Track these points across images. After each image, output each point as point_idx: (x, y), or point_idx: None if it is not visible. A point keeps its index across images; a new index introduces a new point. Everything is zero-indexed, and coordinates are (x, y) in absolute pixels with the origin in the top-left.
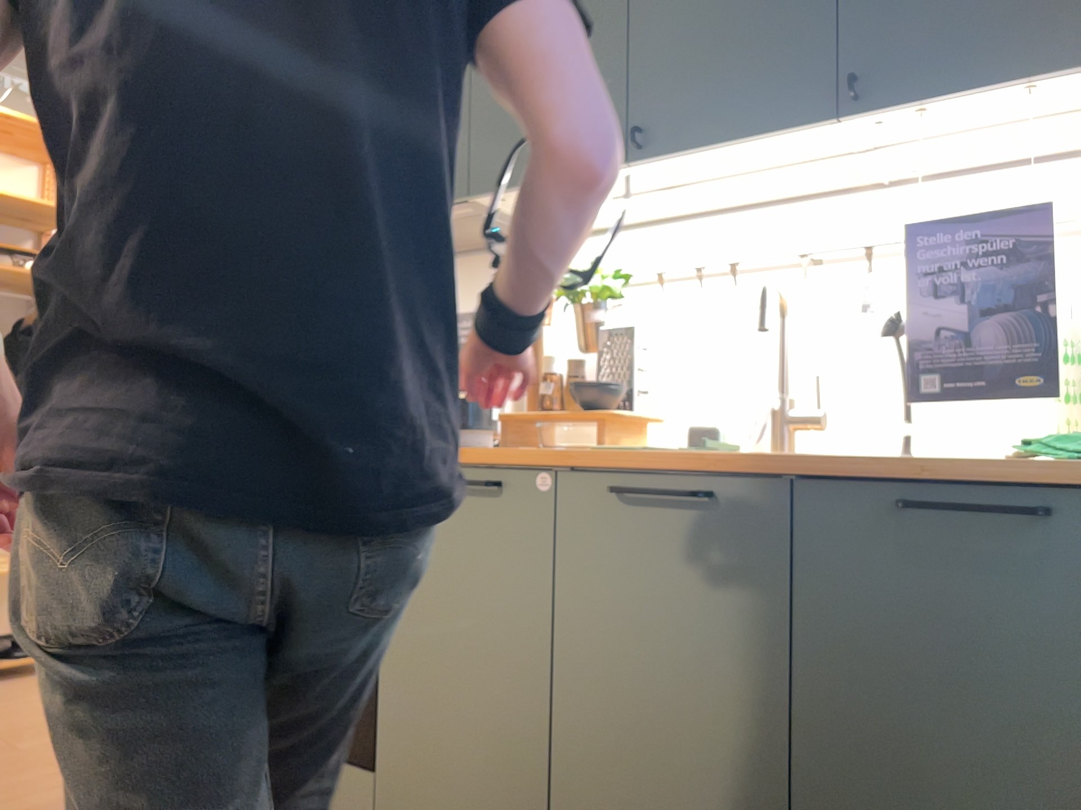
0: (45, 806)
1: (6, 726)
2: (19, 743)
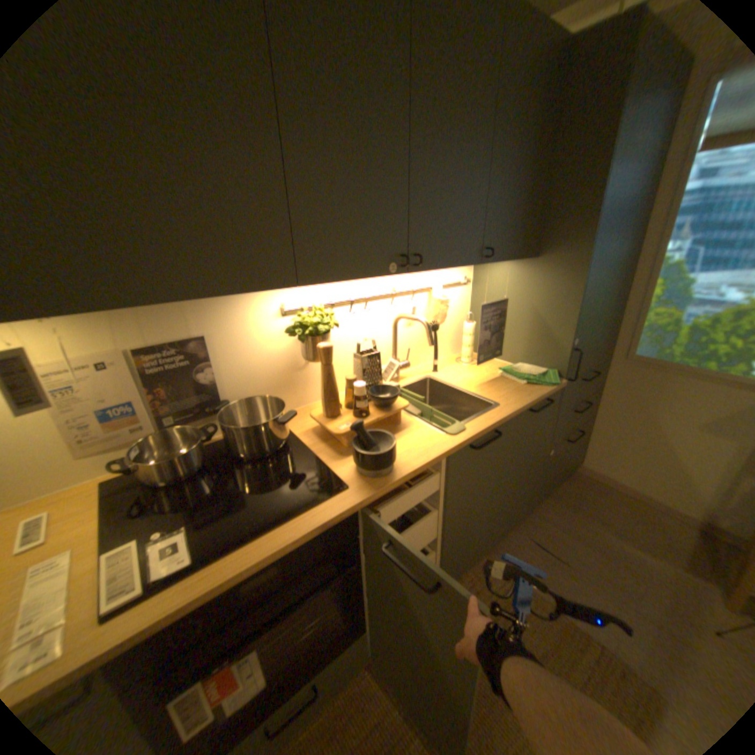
0: None
1: None
2: None
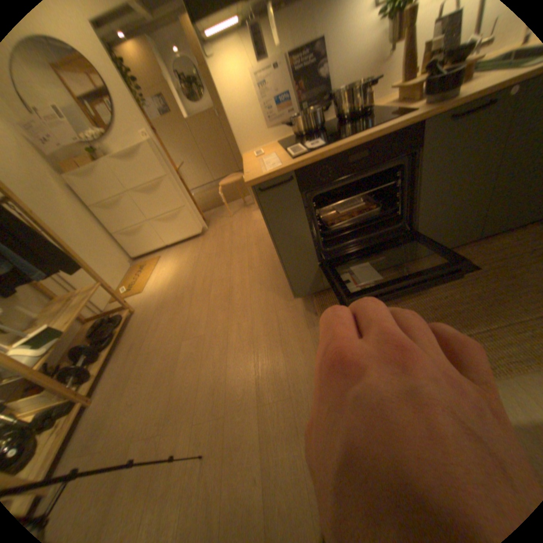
0: (263, 329)
1: (174, 335)
2: (196, 332)
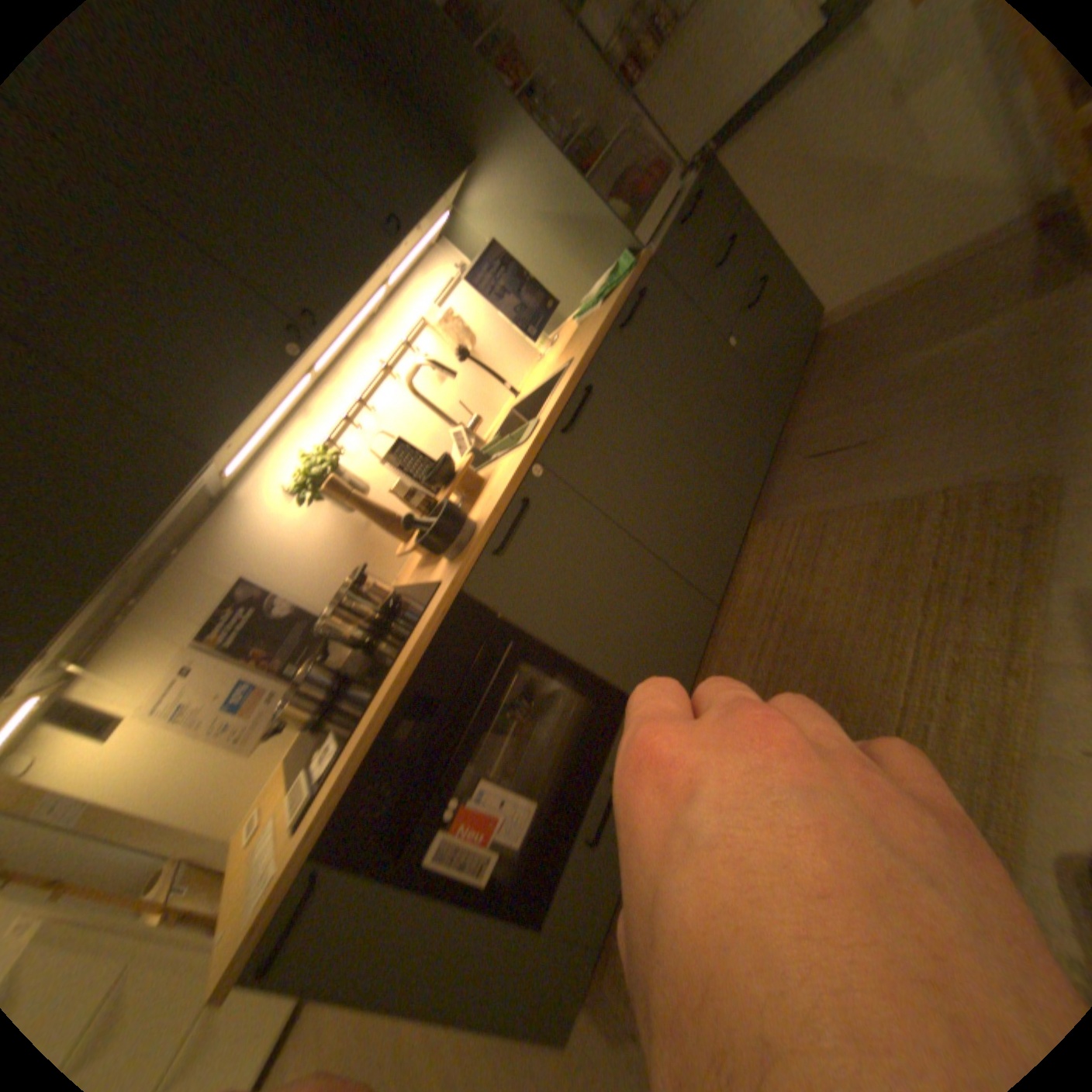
0: None
1: None
2: None
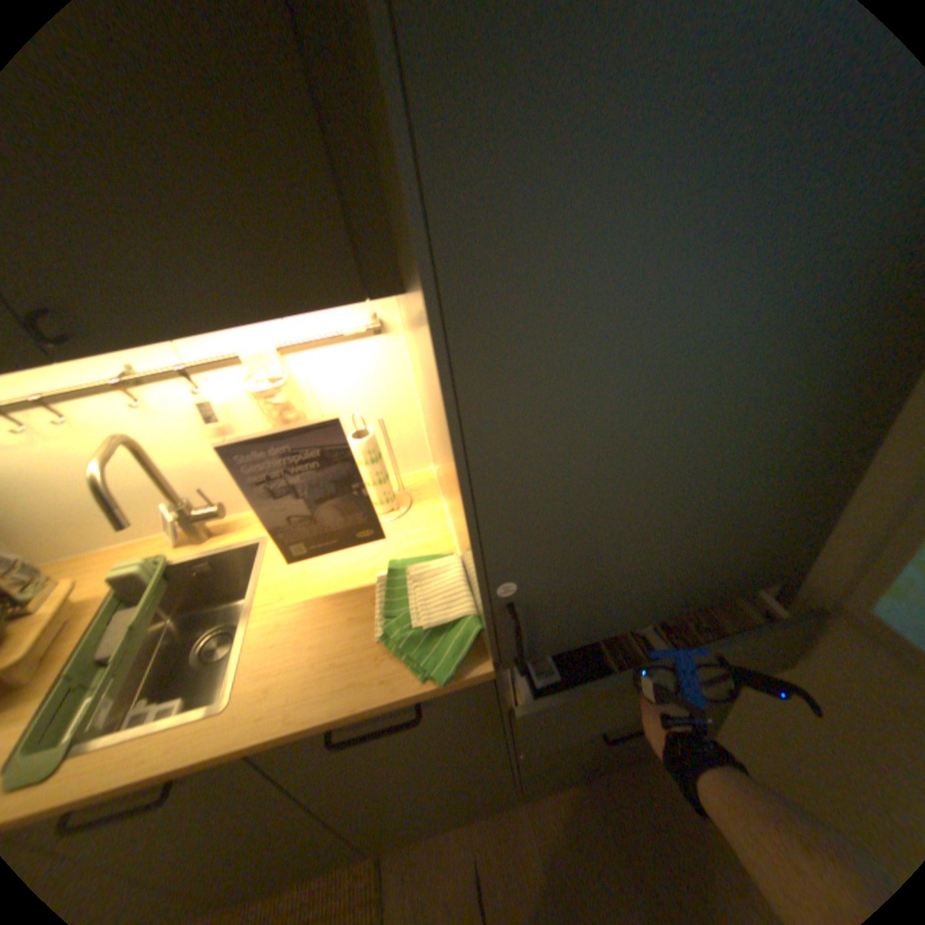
0: None
1: None
2: None
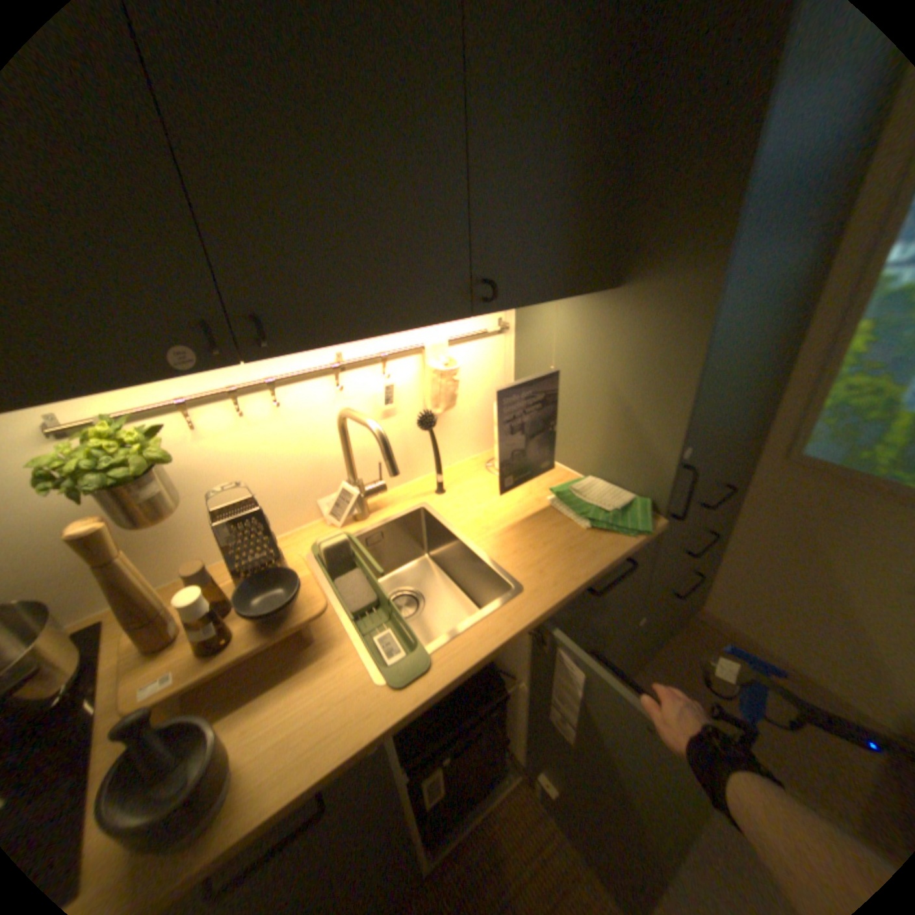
0: None
1: None
2: None
